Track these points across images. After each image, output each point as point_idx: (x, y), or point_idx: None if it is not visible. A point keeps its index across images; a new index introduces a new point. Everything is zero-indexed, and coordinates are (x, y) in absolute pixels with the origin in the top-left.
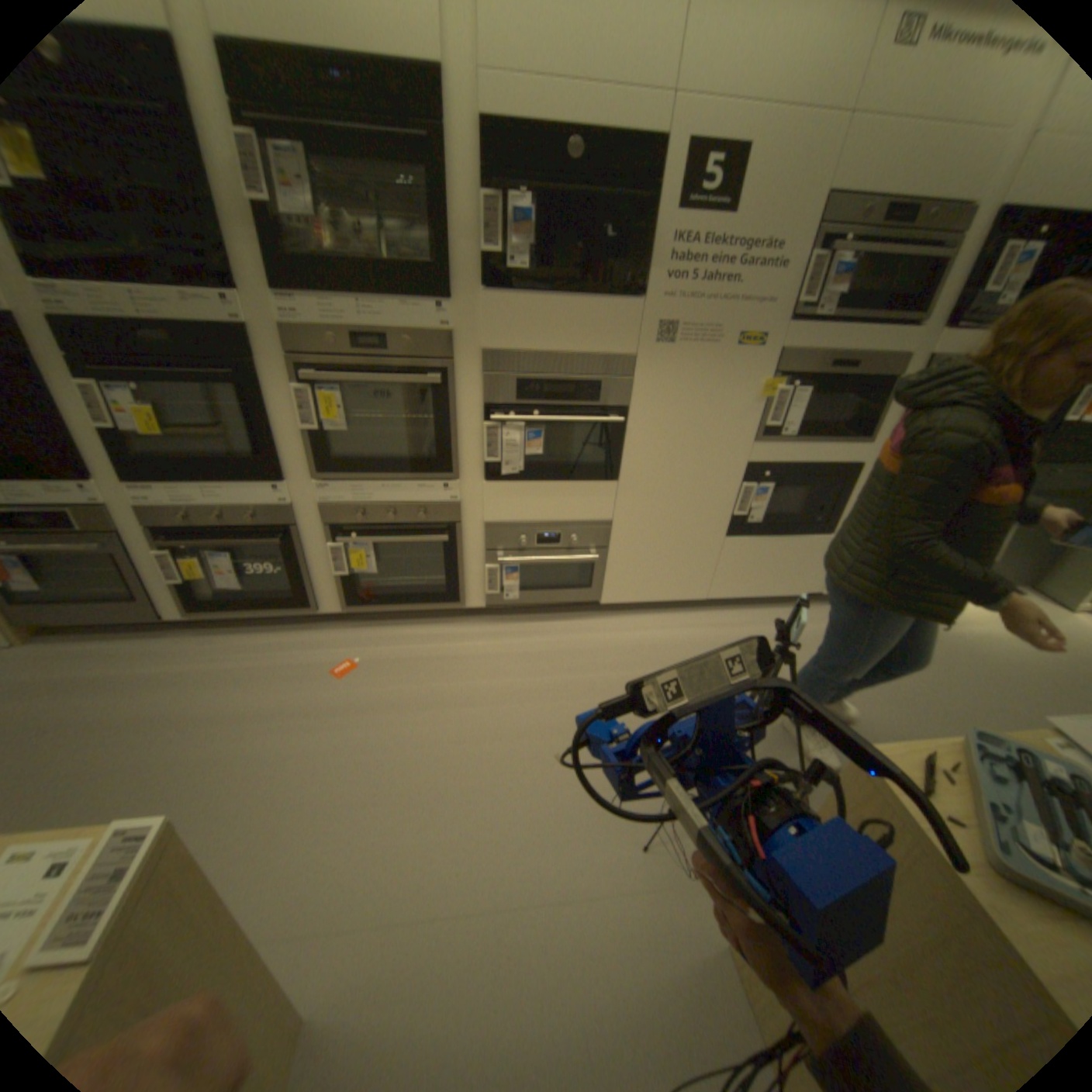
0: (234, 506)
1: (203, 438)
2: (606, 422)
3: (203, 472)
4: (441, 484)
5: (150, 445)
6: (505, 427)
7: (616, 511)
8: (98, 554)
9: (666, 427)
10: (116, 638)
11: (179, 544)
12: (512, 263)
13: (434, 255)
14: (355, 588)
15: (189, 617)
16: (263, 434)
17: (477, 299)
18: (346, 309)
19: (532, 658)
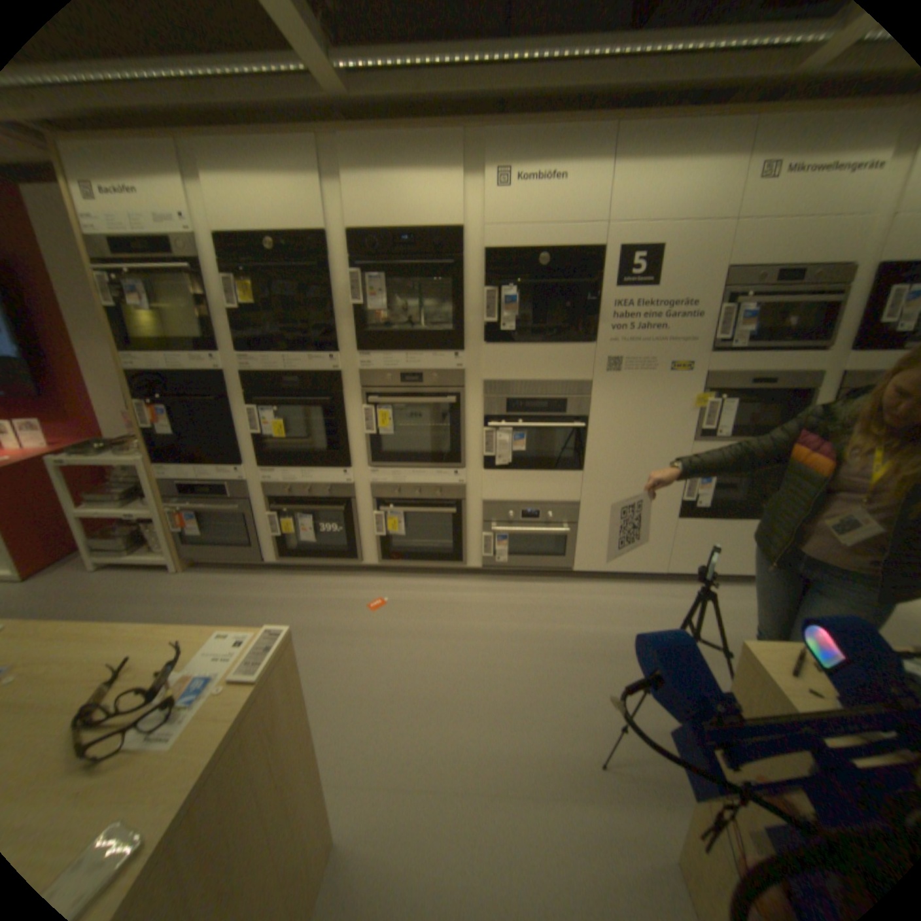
0: (320, 484)
1: (307, 441)
2: (571, 427)
3: (305, 461)
4: (453, 471)
5: (276, 445)
6: (498, 431)
7: (583, 494)
8: (237, 513)
9: (618, 430)
10: (235, 573)
11: (284, 509)
12: (504, 327)
13: (454, 326)
14: (389, 546)
15: (281, 560)
16: (342, 437)
17: (481, 350)
18: (400, 360)
19: (517, 609)
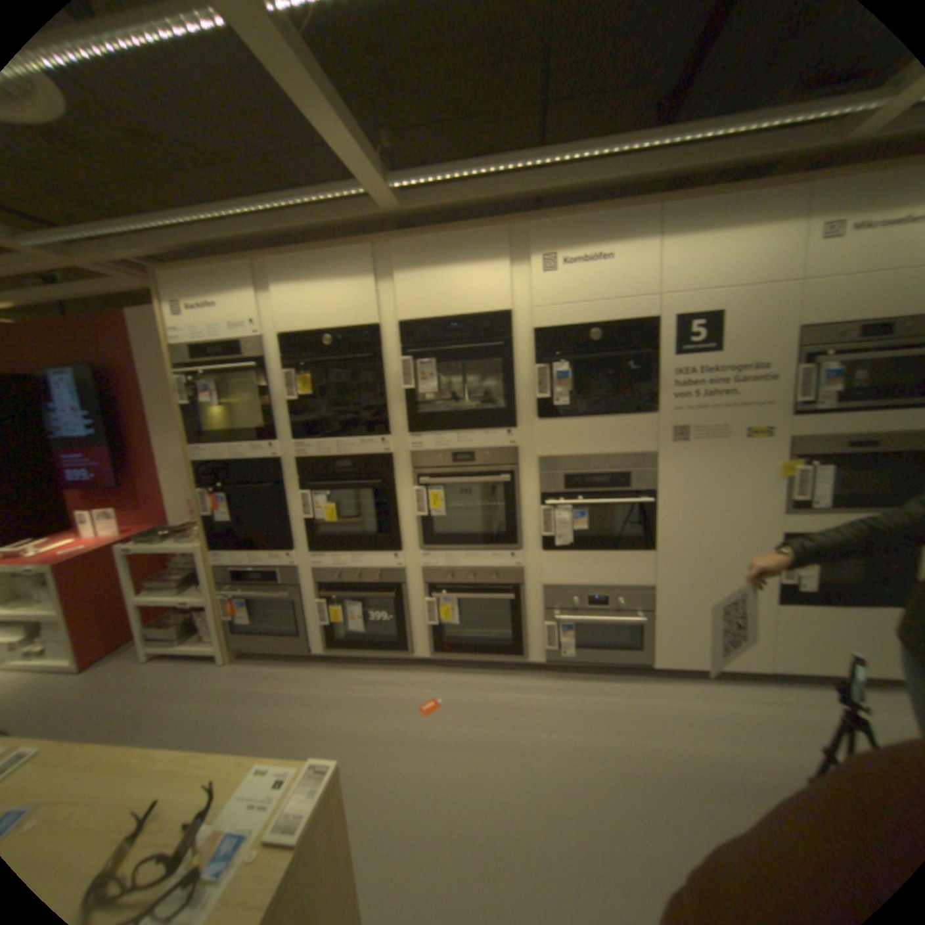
0: (371, 568)
1: (359, 523)
2: (639, 502)
3: (356, 545)
4: (510, 553)
5: (329, 528)
6: (557, 509)
7: (659, 577)
8: (288, 600)
9: (694, 505)
10: (282, 664)
11: (334, 595)
12: (558, 402)
13: (507, 404)
14: (443, 637)
15: (329, 651)
16: (394, 519)
17: (535, 426)
18: (452, 440)
19: (592, 717)
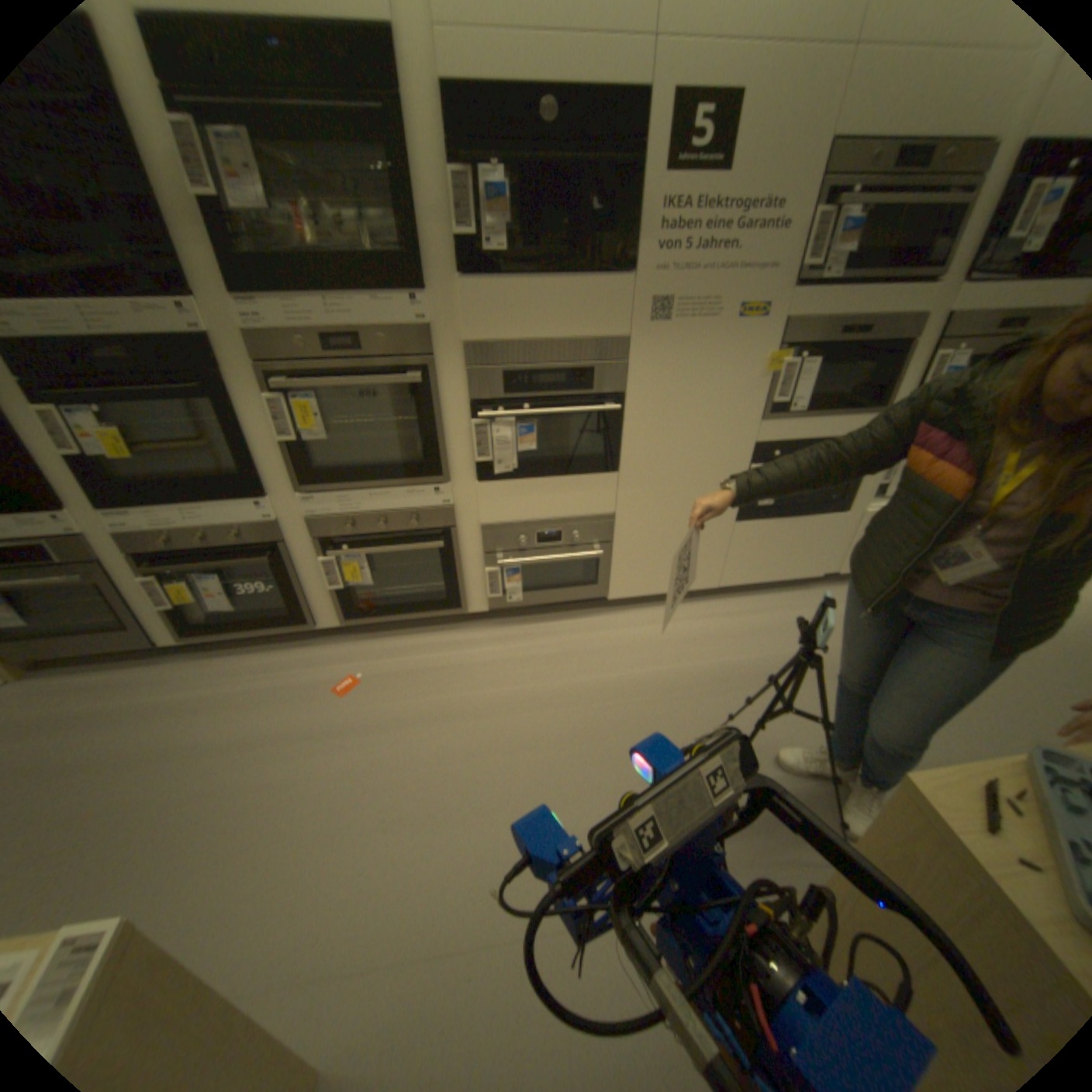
0: (217, 525)
1: (177, 457)
2: (601, 410)
3: (180, 493)
4: (431, 487)
5: (124, 468)
6: (494, 423)
7: (618, 503)
8: (81, 584)
9: (666, 411)
10: (111, 667)
11: (164, 569)
12: (488, 245)
13: (403, 243)
14: (351, 601)
15: (183, 641)
16: (240, 448)
17: (453, 287)
18: (313, 308)
19: (540, 661)
